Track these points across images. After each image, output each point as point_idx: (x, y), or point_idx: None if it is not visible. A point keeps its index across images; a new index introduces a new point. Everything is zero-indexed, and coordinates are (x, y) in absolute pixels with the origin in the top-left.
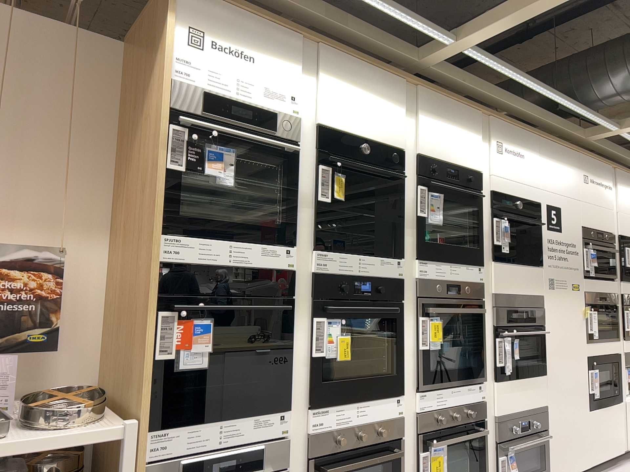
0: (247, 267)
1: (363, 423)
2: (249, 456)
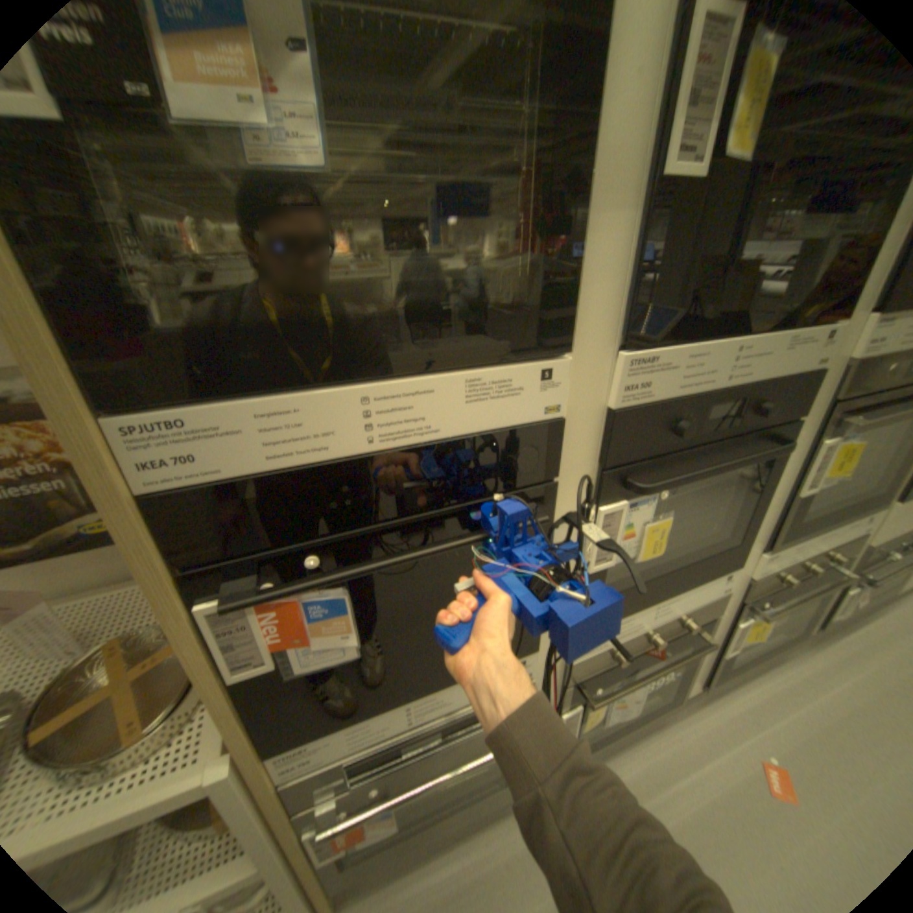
0: (429, 440)
1: (662, 625)
2: (464, 722)
